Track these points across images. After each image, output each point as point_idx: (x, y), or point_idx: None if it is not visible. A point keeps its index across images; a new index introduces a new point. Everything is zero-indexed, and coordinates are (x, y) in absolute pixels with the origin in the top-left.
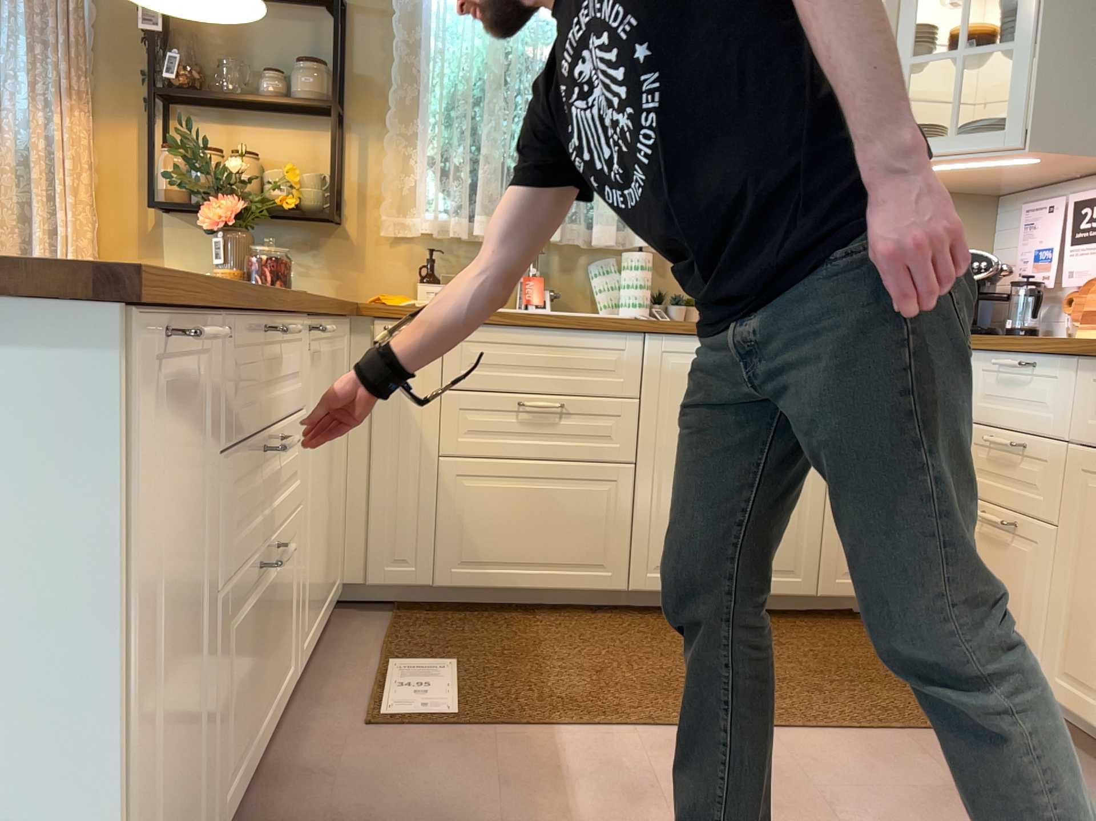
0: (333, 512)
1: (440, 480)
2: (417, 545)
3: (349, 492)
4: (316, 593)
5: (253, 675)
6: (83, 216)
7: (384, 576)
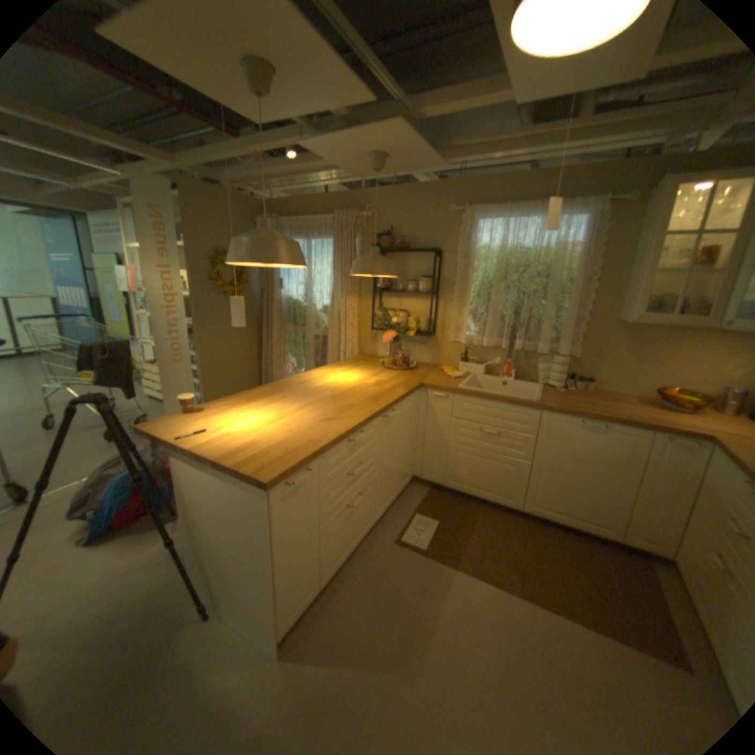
0: (405, 459)
1: (449, 450)
2: (439, 470)
3: (418, 446)
4: (391, 490)
5: (348, 533)
6: (353, 331)
7: (427, 477)
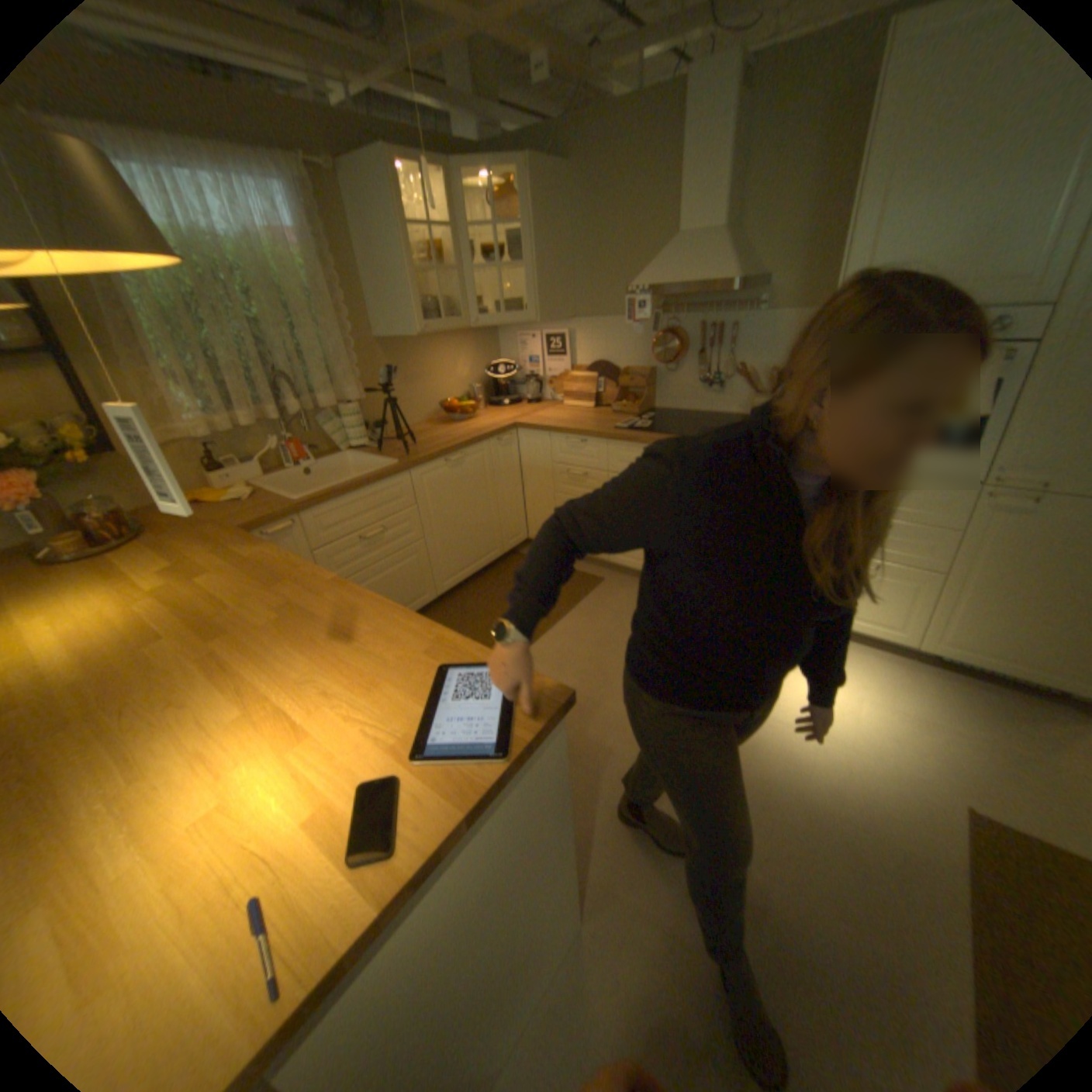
0: None
1: None
2: None
3: None
4: None
5: None
6: None
7: None
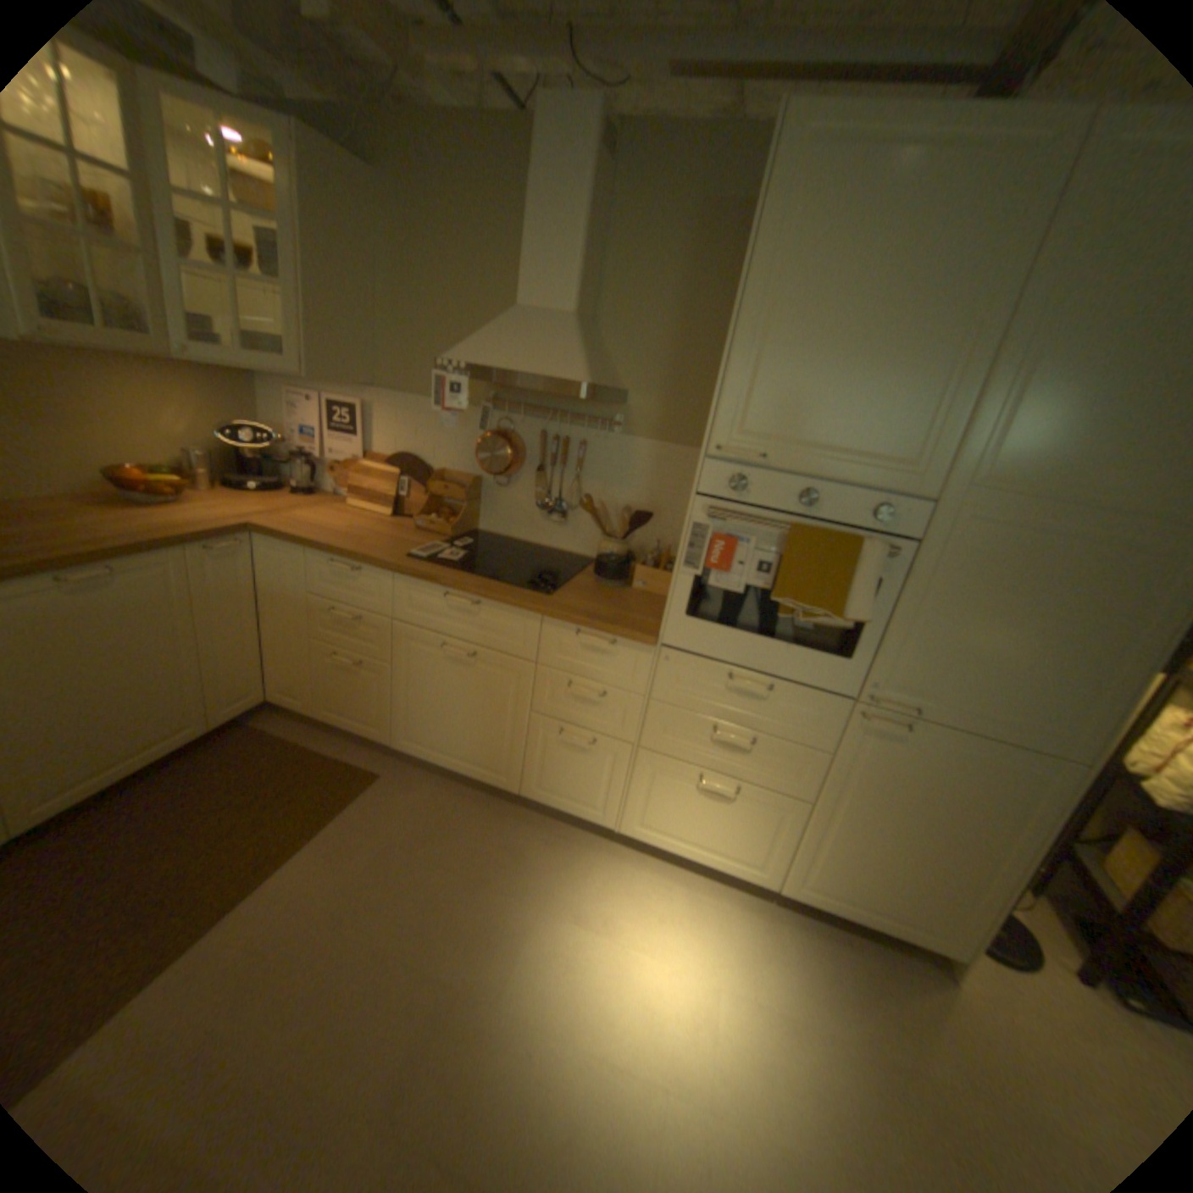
0: None
1: None
2: None
3: None
4: None
5: None
6: None
7: None
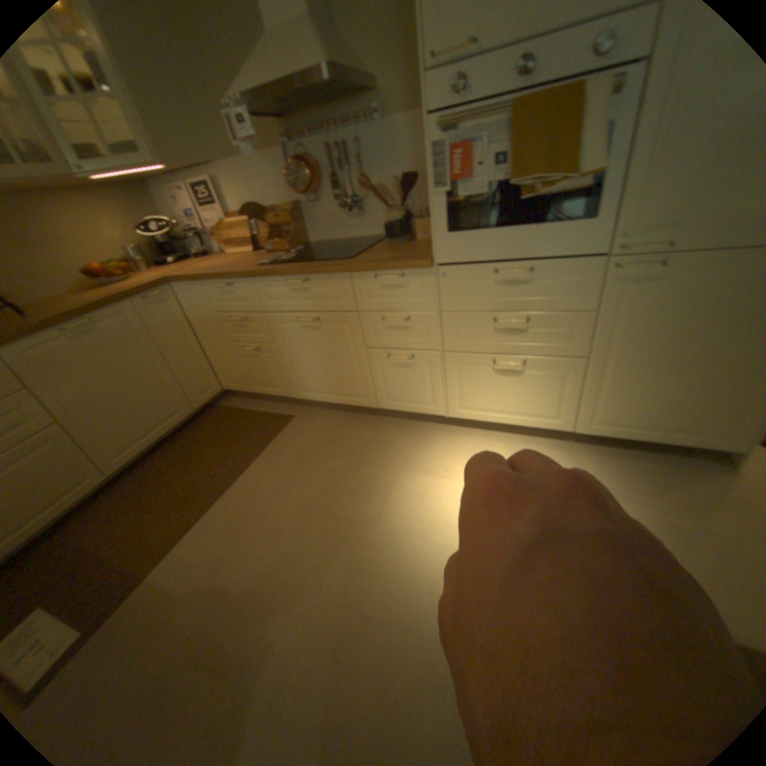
0: None
1: None
2: None
3: None
4: None
5: None
6: None
7: None
